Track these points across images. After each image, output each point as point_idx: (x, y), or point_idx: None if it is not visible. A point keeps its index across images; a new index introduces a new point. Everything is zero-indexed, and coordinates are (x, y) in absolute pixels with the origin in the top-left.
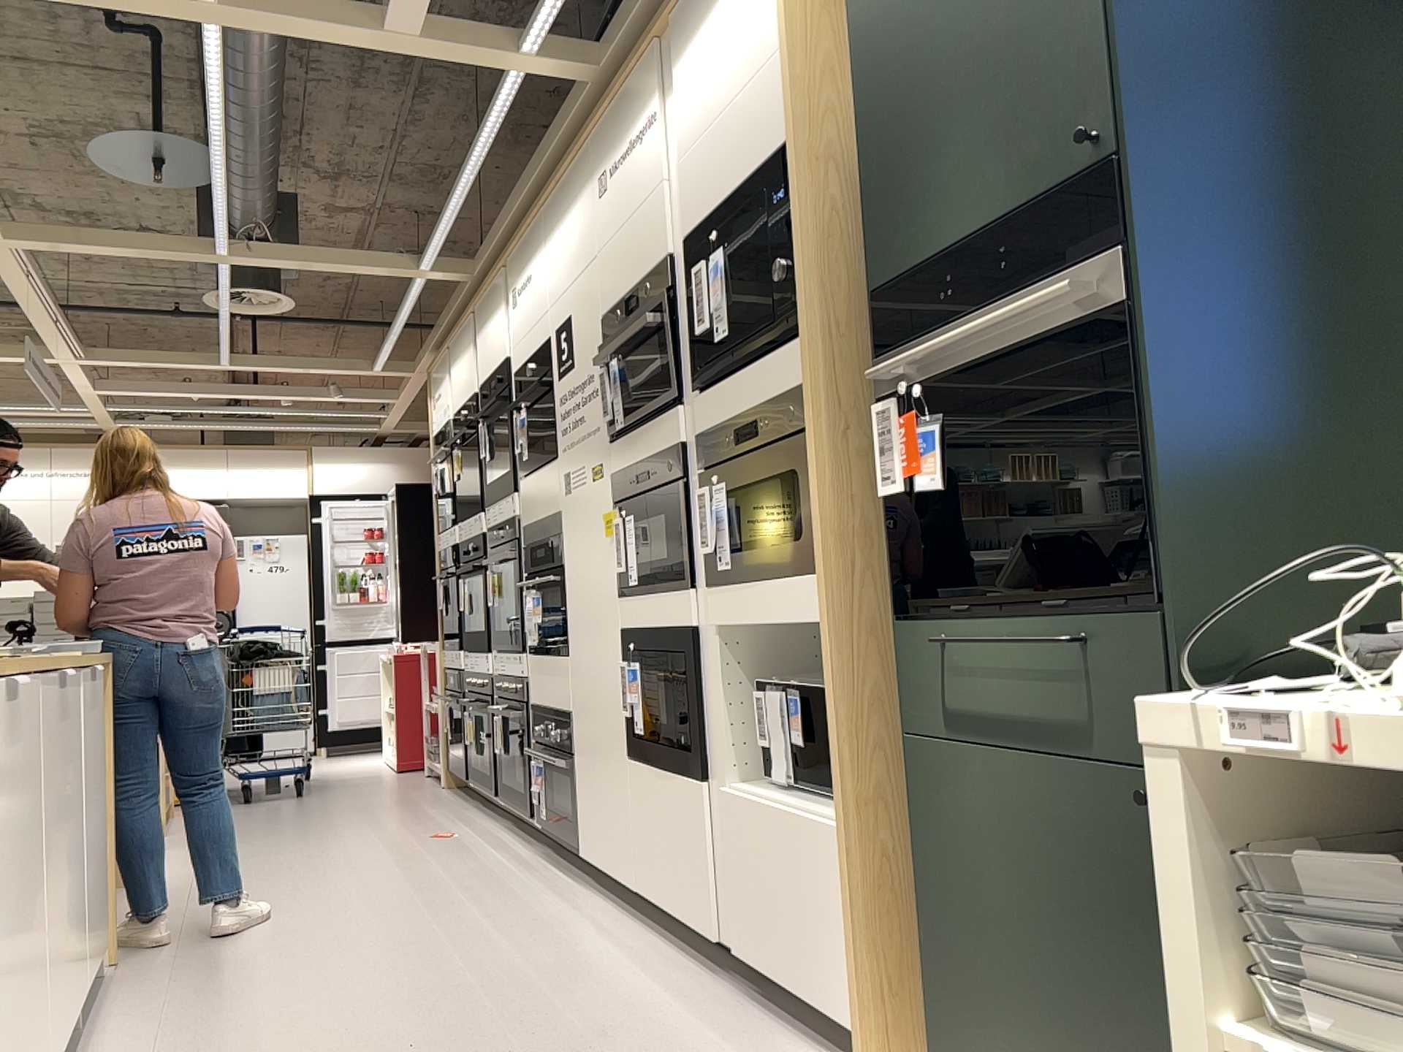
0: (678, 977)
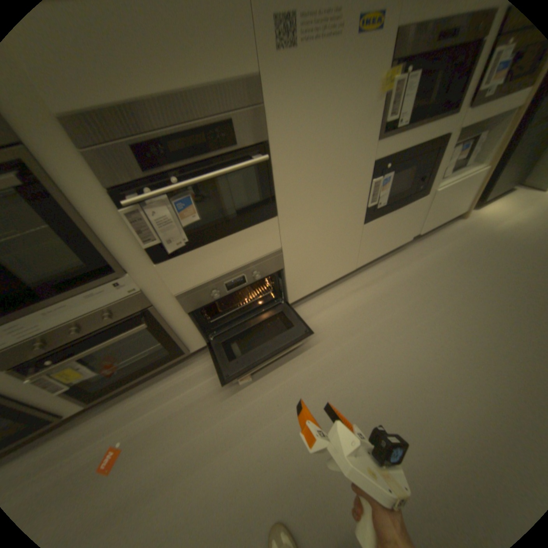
0: (408, 258)
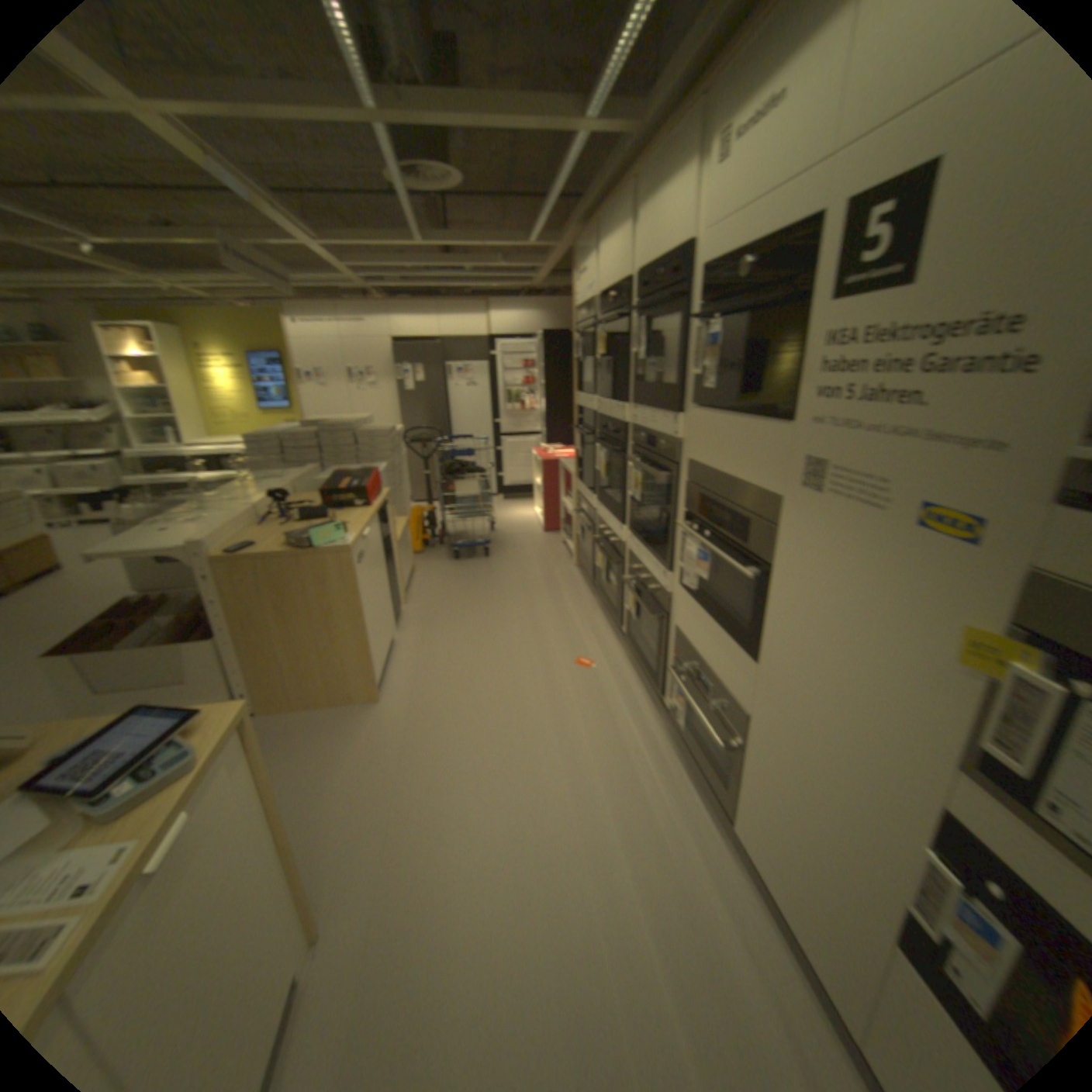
0: None
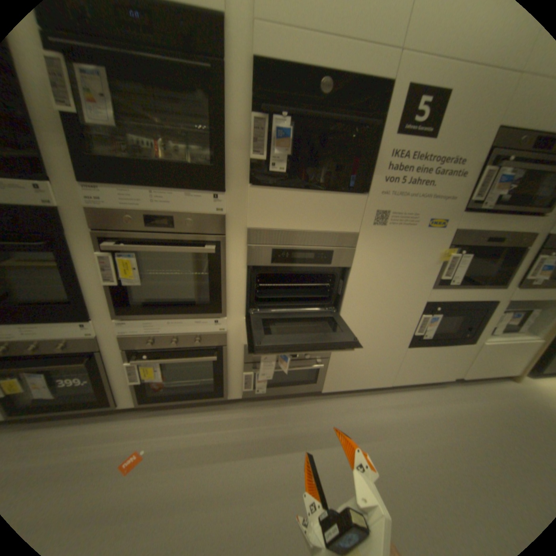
0: (448, 397)
